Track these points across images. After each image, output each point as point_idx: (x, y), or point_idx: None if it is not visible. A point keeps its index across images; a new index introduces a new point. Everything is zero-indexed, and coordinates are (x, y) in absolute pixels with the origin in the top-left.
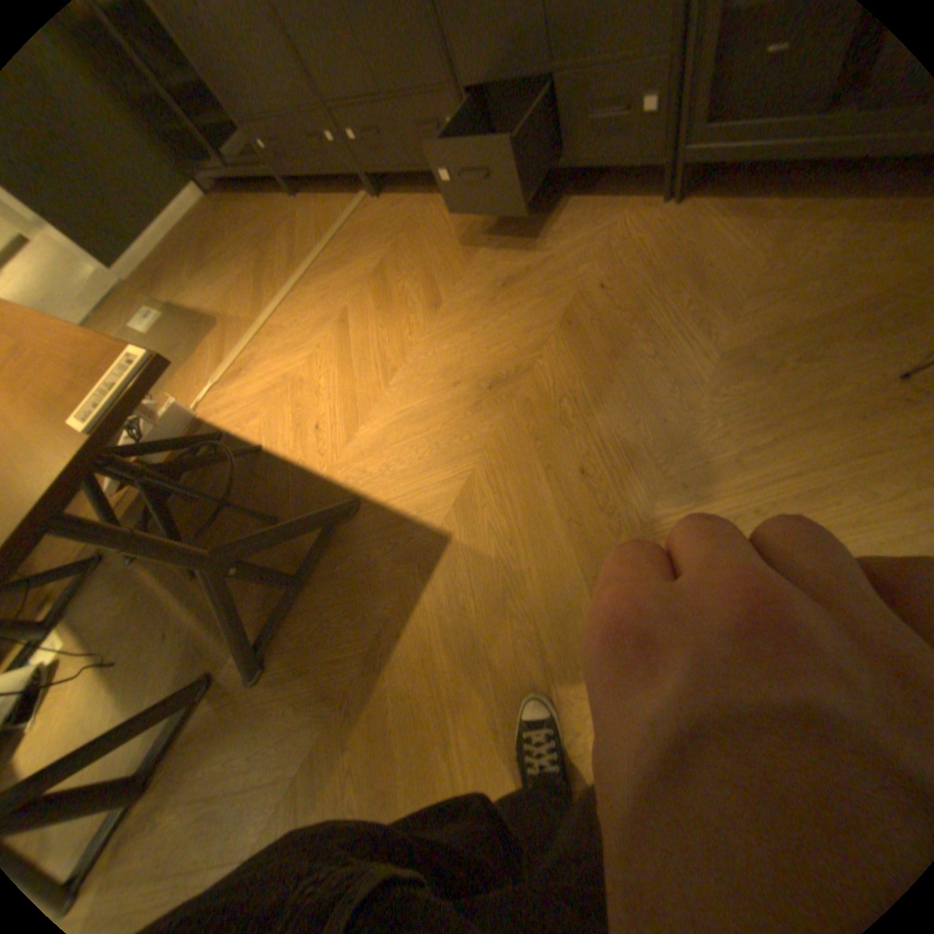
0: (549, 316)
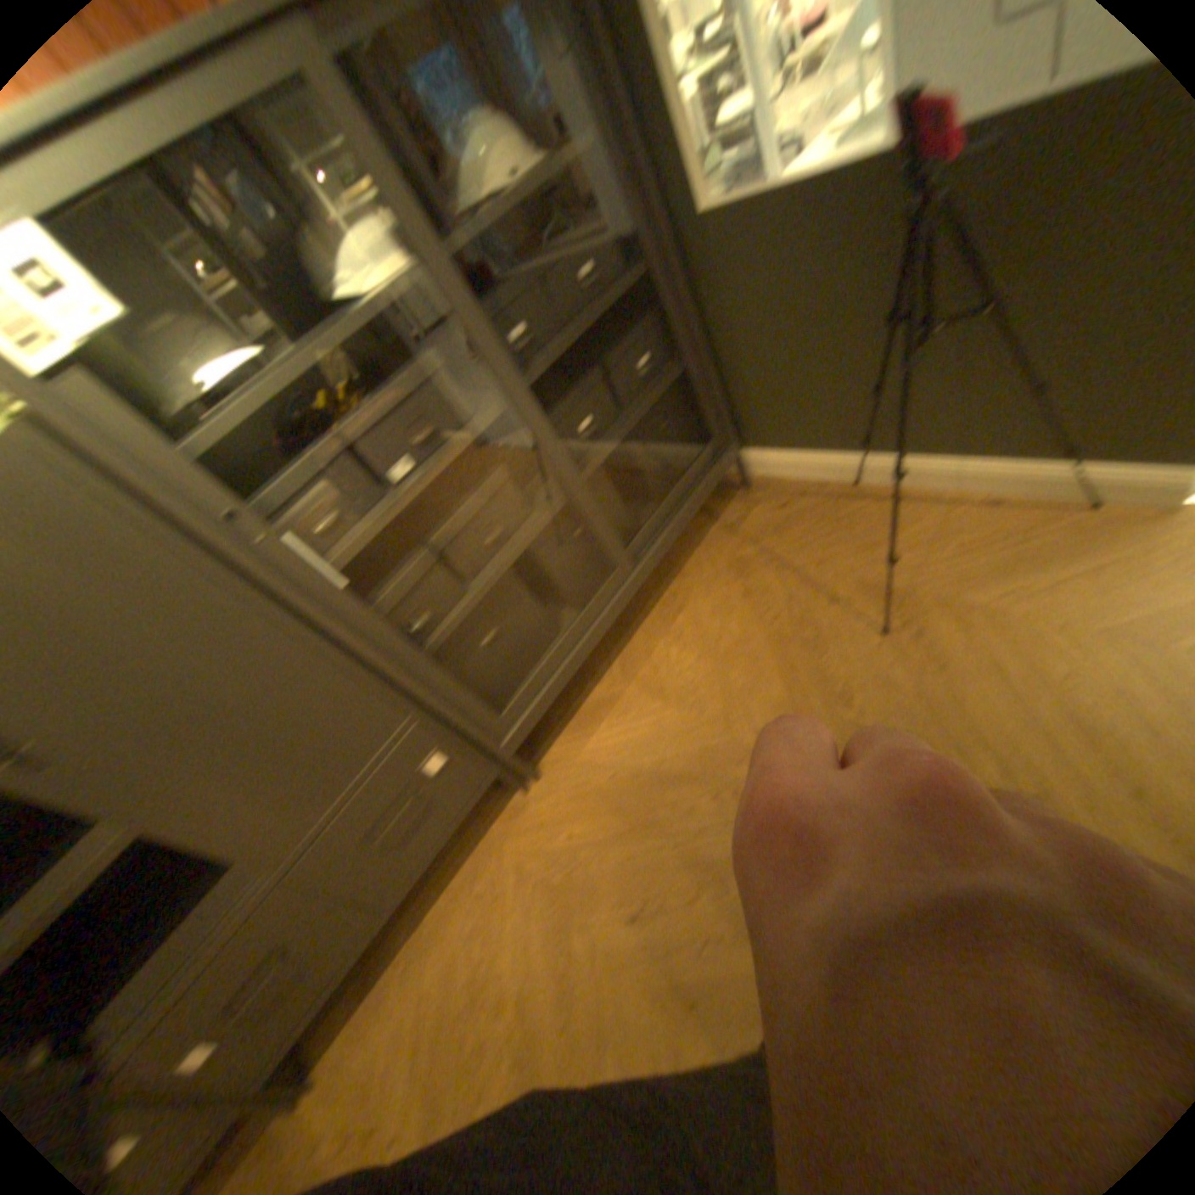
0: (664, 1045)
